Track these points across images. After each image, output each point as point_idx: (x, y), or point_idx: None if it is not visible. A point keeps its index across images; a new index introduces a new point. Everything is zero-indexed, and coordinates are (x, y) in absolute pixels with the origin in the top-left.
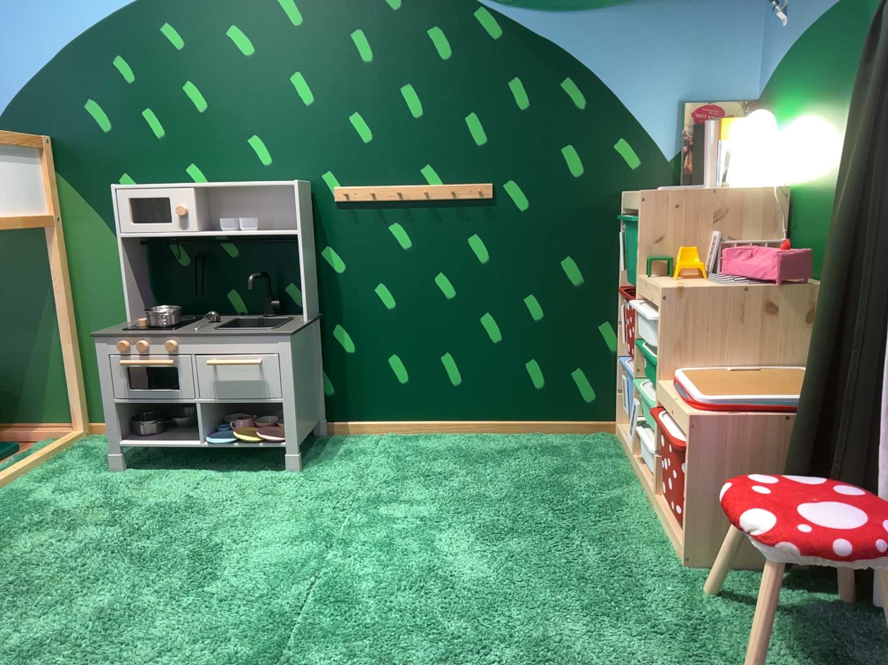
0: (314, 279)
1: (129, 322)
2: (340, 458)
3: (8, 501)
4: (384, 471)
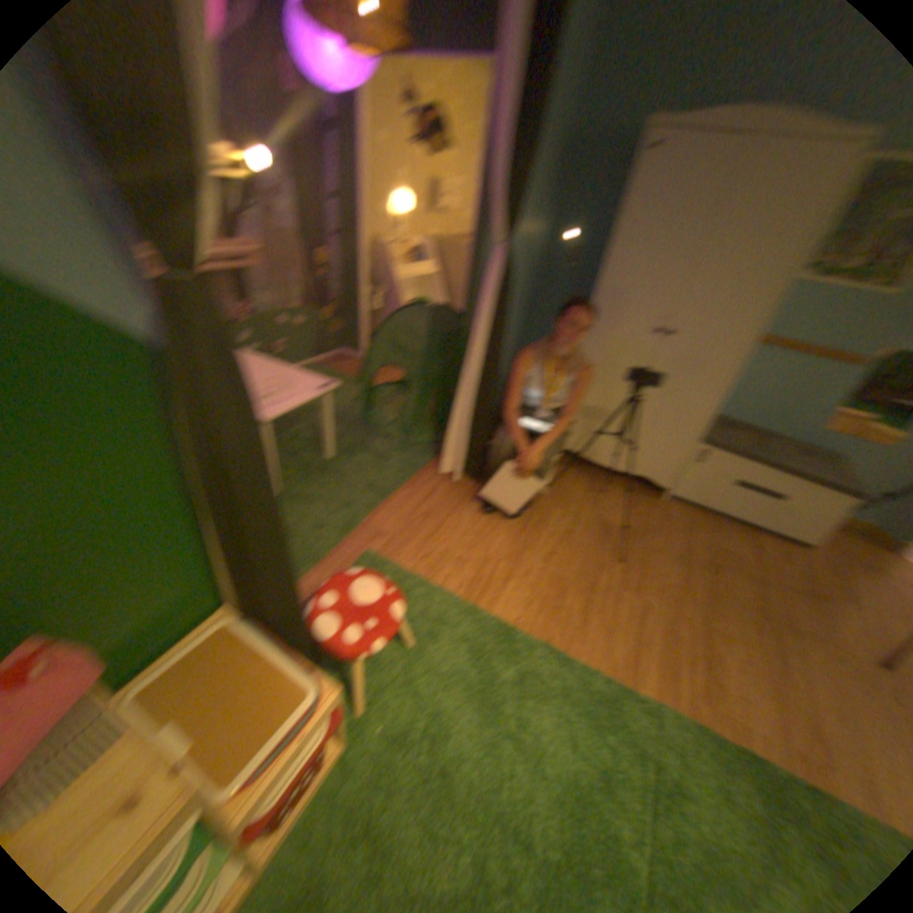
0: None
1: None
2: None
3: None
4: None
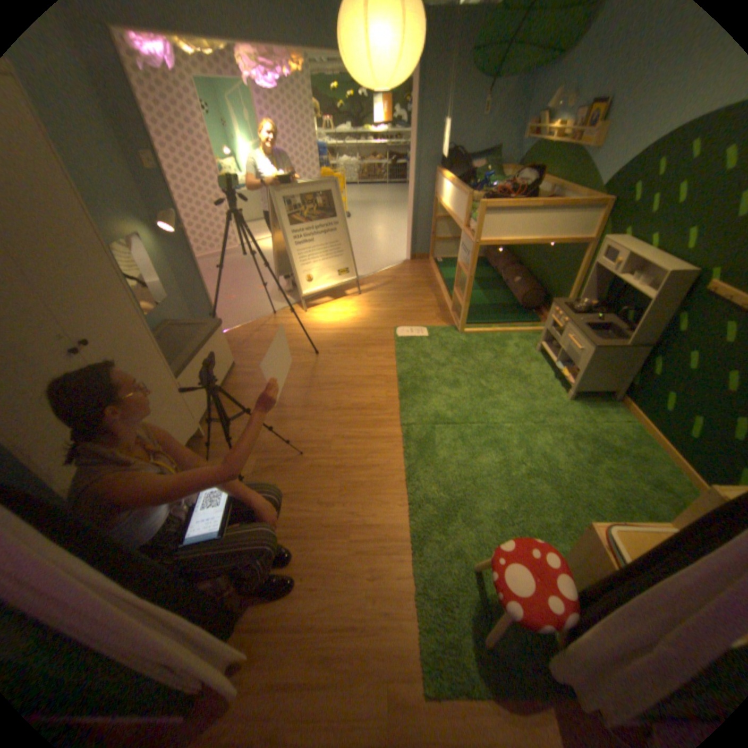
0: (666, 327)
1: (581, 300)
2: (596, 412)
3: (503, 339)
4: (592, 431)
